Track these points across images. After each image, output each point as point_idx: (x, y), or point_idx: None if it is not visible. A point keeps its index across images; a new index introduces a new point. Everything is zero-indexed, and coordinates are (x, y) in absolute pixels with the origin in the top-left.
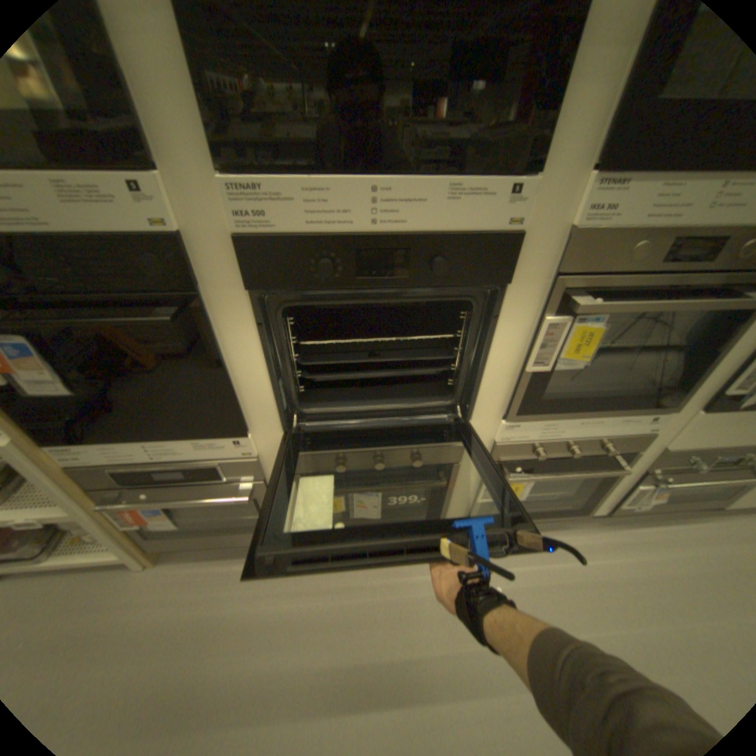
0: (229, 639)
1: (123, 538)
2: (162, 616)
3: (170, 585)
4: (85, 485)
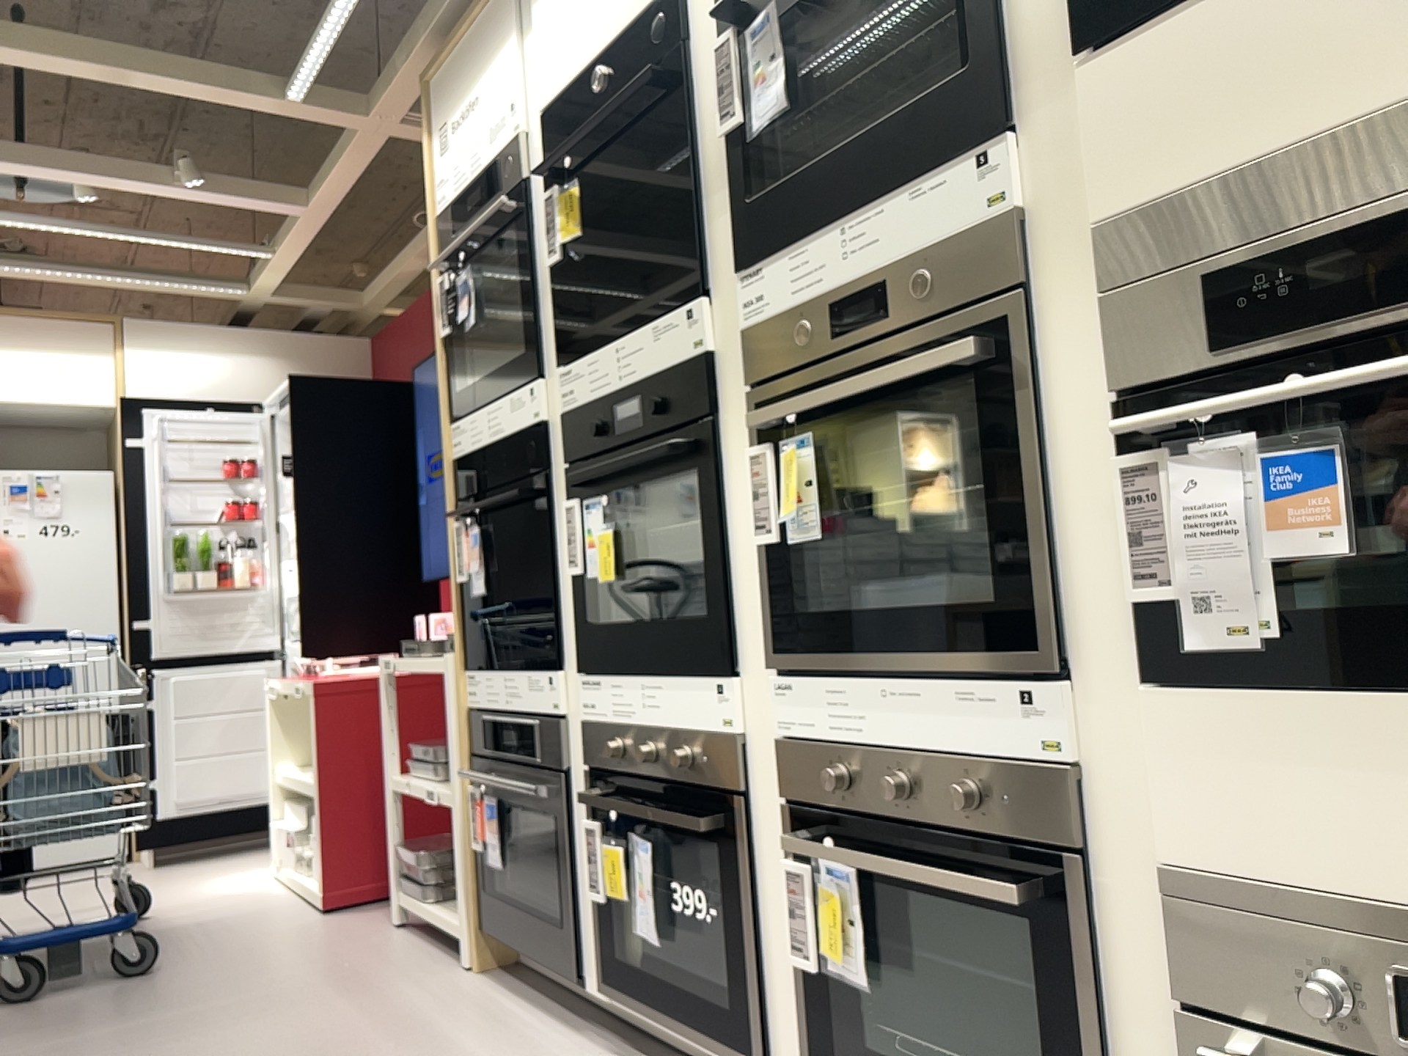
0: (423, 1052)
1: (471, 874)
2: (422, 1006)
3: (462, 992)
4: (471, 744)
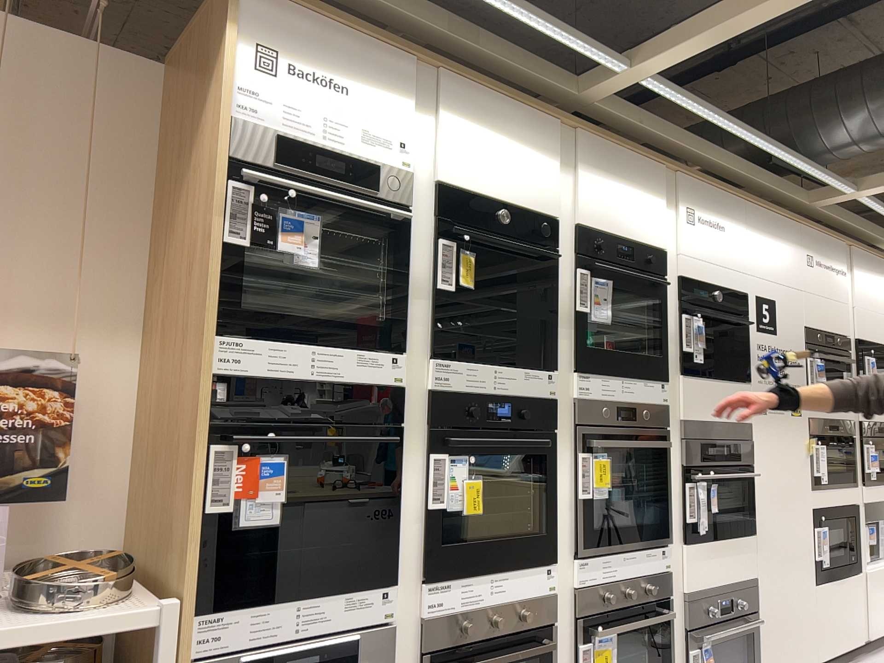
0: None
1: None
2: None
3: None
4: None
